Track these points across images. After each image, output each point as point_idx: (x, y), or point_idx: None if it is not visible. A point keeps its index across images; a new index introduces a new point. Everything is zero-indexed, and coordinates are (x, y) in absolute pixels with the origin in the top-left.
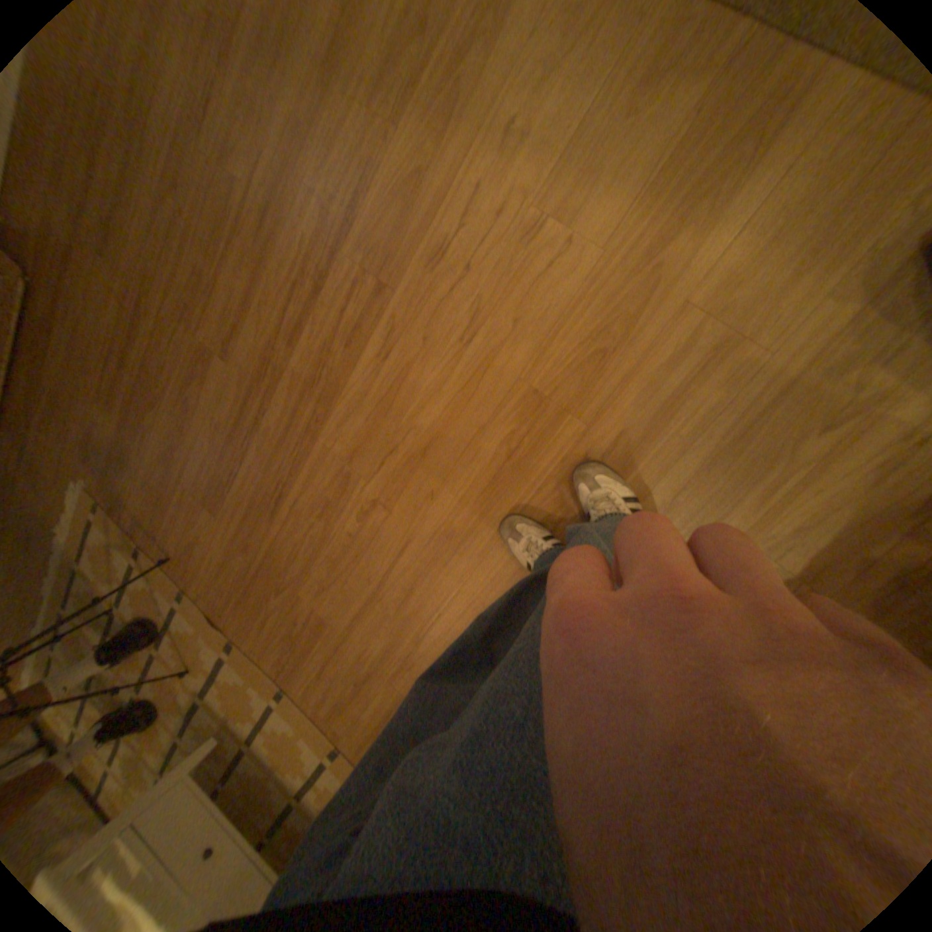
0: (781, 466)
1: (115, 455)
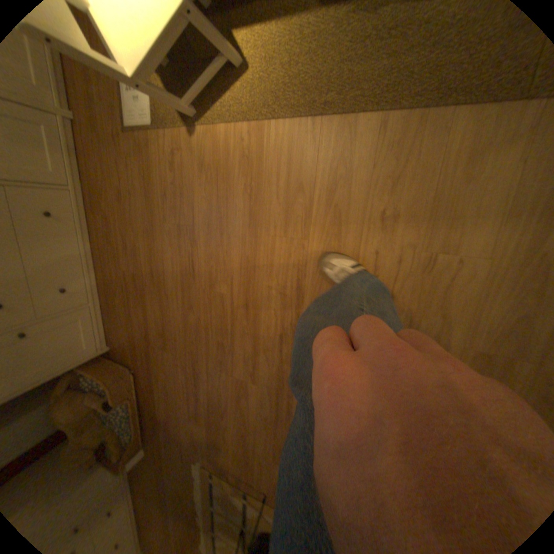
0: None
1: (212, 446)
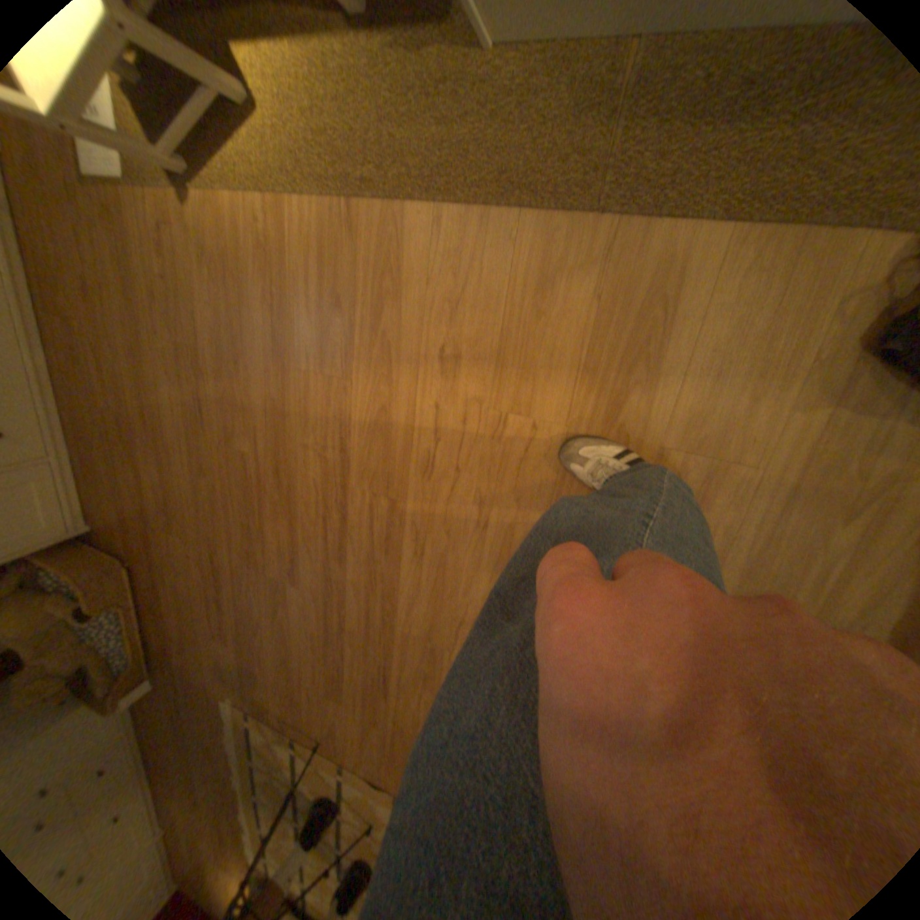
0: (818, 556)
1: (243, 674)
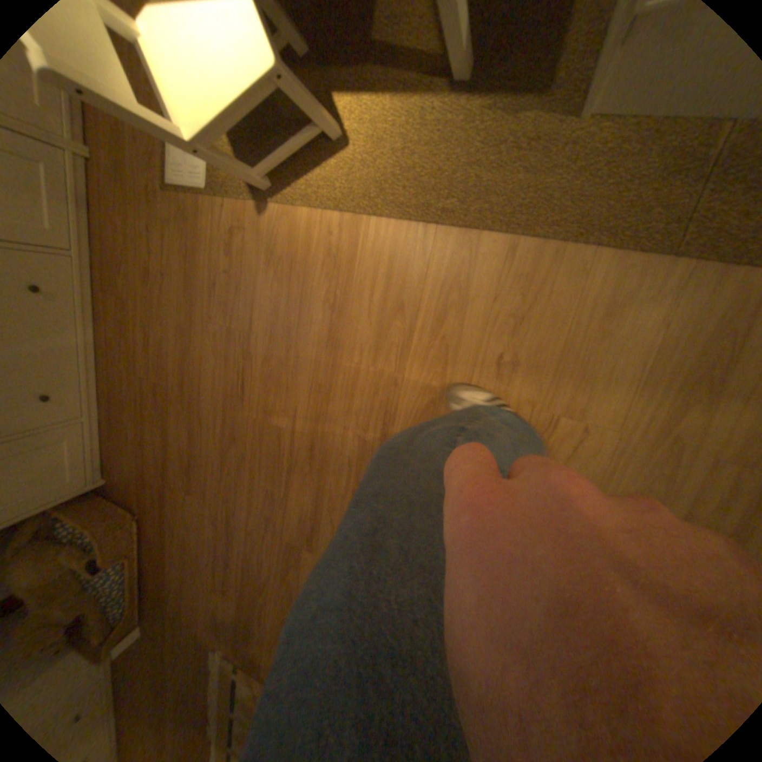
0: None
1: (241, 629)
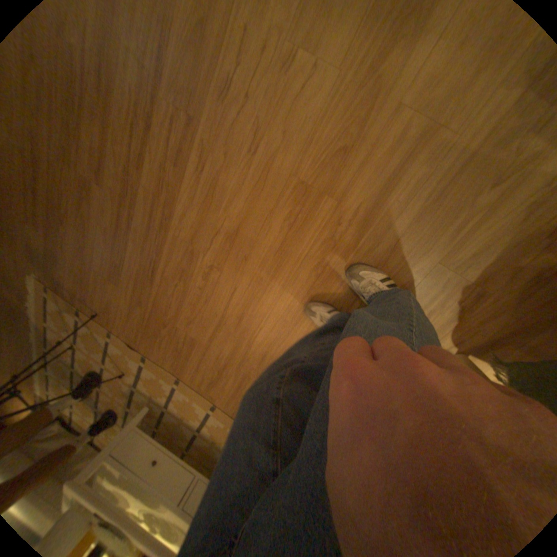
0: (464, 213)
1: (48, 256)
